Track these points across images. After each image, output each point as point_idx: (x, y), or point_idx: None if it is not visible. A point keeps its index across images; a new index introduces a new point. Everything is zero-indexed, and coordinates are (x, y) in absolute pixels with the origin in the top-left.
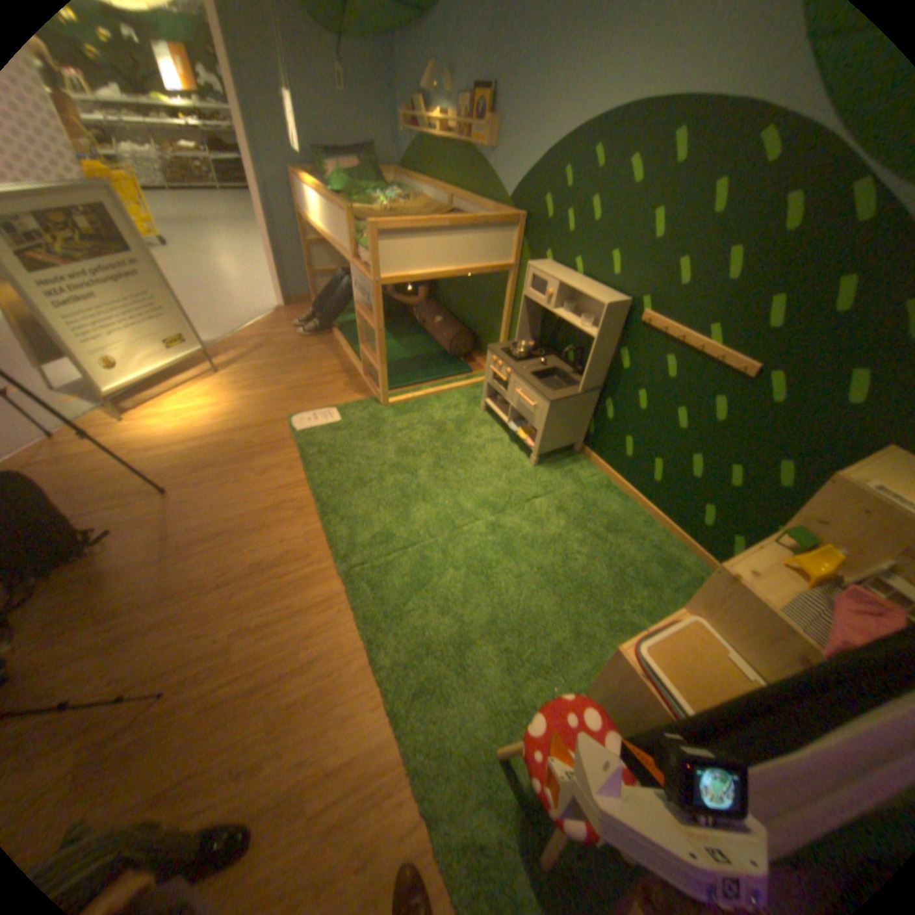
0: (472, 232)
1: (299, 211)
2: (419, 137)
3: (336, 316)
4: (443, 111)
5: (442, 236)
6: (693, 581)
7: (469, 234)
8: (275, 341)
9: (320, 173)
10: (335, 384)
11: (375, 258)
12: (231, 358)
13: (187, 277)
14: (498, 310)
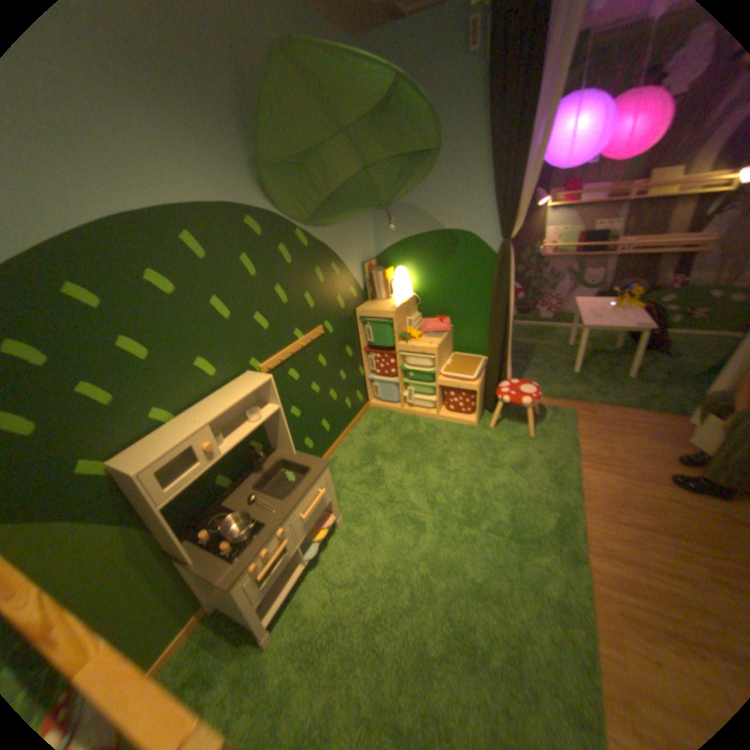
0: None
1: None
2: None
3: None
4: None
5: None
6: (374, 418)
7: None
8: None
9: None
10: None
11: None
12: None
13: None
14: None
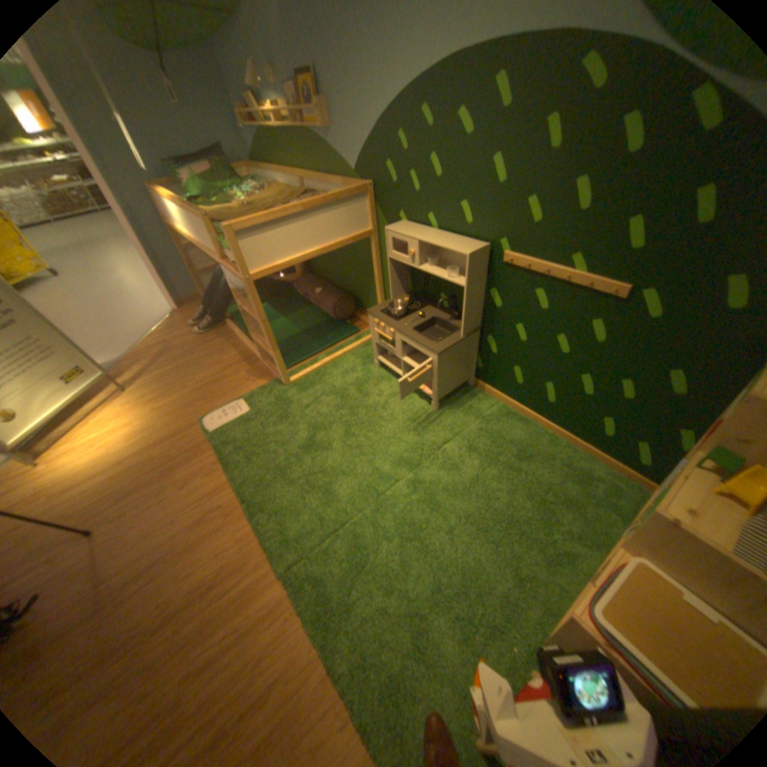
0: (327, 208)
1: (166, 221)
2: (259, 129)
3: (226, 306)
4: (273, 102)
5: (300, 219)
6: (609, 490)
7: (325, 211)
8: (175, 345)
9: (176, 182)
10: (238, 374)
11: (240, 256)
12: (136, 372)
13: (82, 301)
14: (369, 271)
